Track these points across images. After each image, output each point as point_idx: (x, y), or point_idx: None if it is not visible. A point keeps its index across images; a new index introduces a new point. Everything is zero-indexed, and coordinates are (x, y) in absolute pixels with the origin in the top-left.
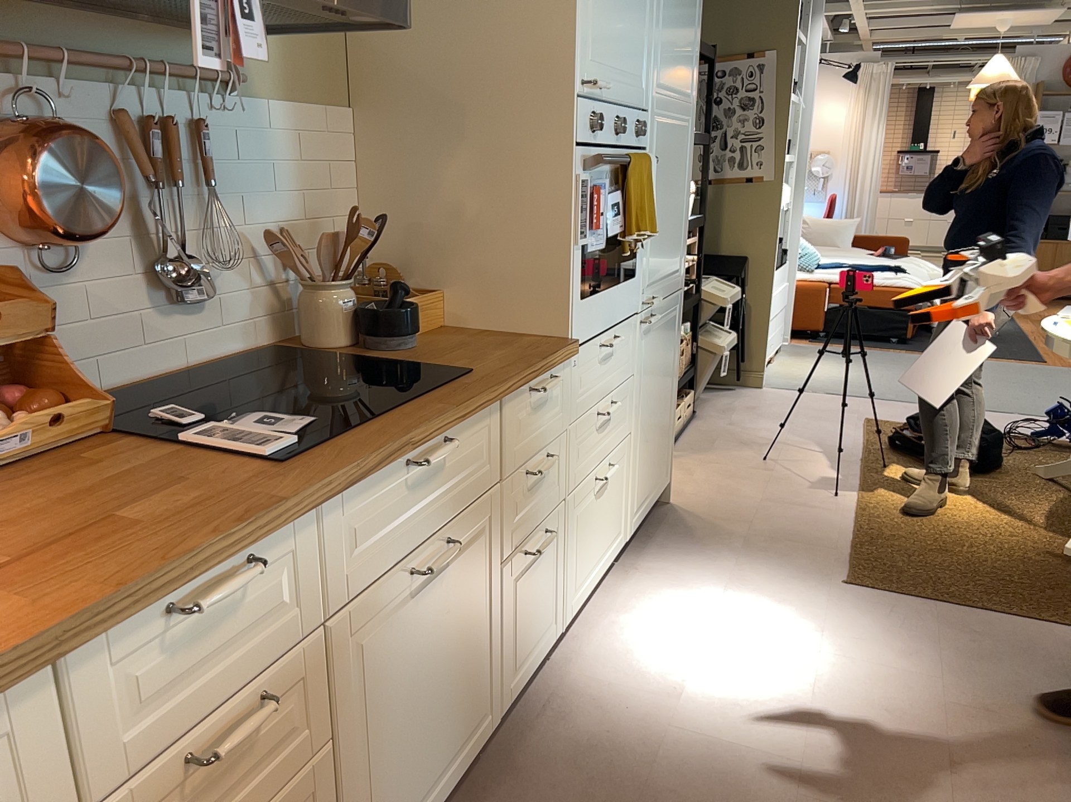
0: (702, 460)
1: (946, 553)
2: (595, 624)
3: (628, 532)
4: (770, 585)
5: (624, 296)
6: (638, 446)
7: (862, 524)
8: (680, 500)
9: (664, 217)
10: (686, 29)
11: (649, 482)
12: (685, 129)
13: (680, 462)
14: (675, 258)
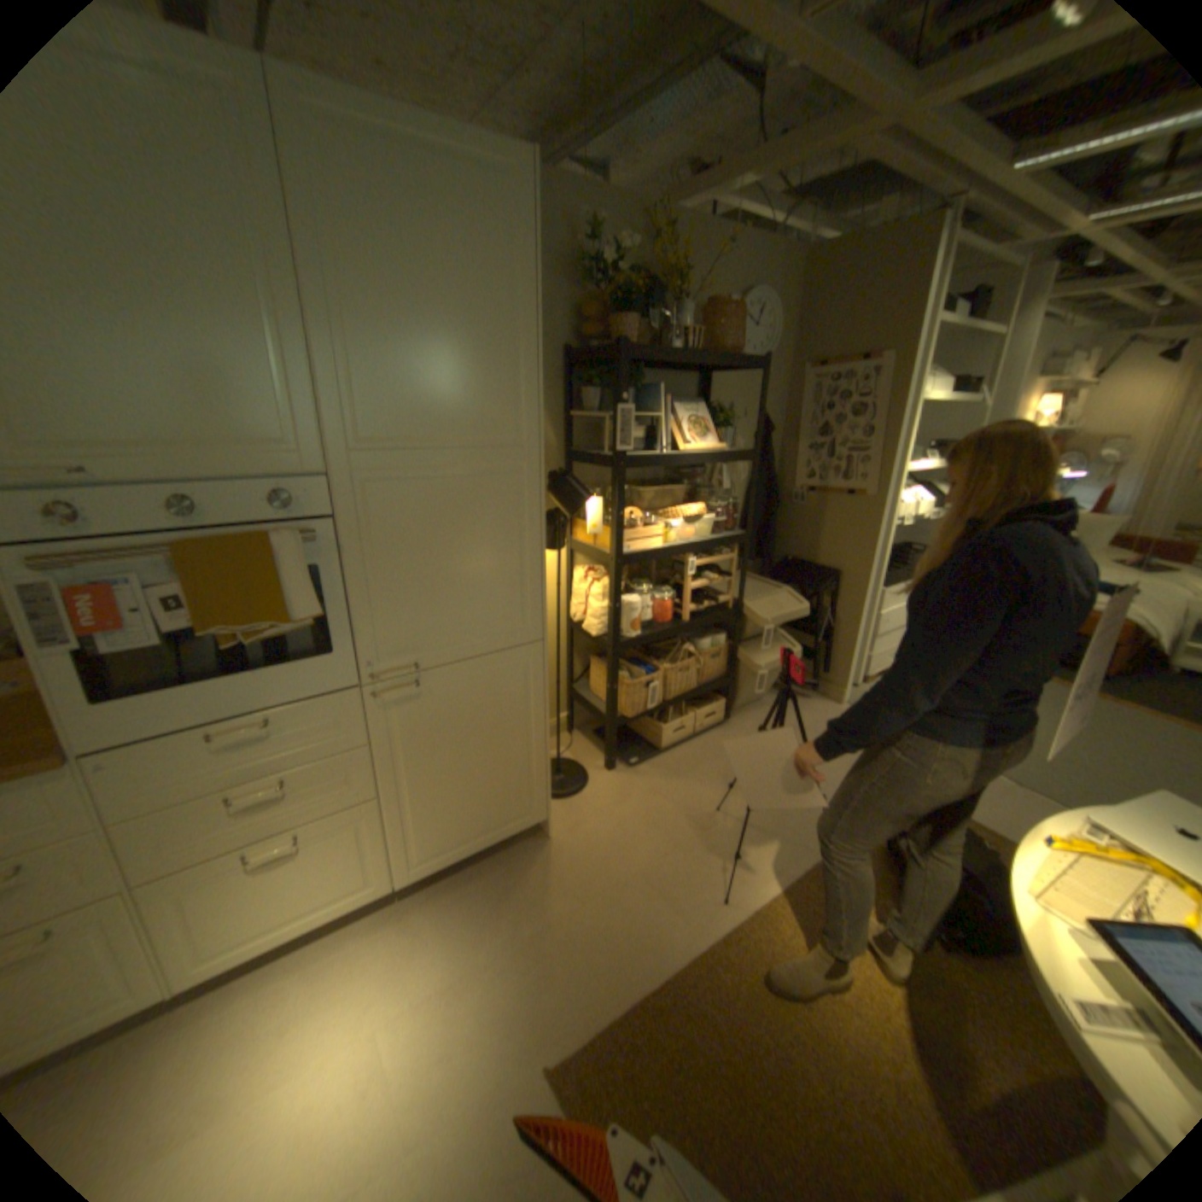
0: (652, 789)
1: (736, 1100)
2: (266, 983)
3: (394, 884)
4: (471, 1024)
5: (282, 679)
6: (403, 807)
7: (694, 974)
8: (560, 839)
9: (434, 580)
10: (466, 359)
11: (459, 832)
12: (496, 476)
13: (629, 785)
14: (495, 615)
